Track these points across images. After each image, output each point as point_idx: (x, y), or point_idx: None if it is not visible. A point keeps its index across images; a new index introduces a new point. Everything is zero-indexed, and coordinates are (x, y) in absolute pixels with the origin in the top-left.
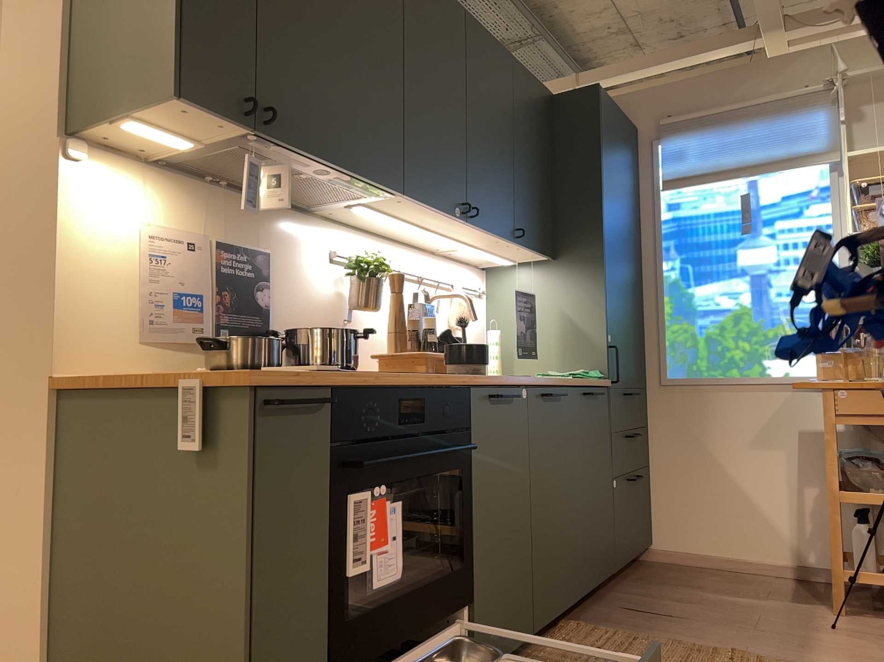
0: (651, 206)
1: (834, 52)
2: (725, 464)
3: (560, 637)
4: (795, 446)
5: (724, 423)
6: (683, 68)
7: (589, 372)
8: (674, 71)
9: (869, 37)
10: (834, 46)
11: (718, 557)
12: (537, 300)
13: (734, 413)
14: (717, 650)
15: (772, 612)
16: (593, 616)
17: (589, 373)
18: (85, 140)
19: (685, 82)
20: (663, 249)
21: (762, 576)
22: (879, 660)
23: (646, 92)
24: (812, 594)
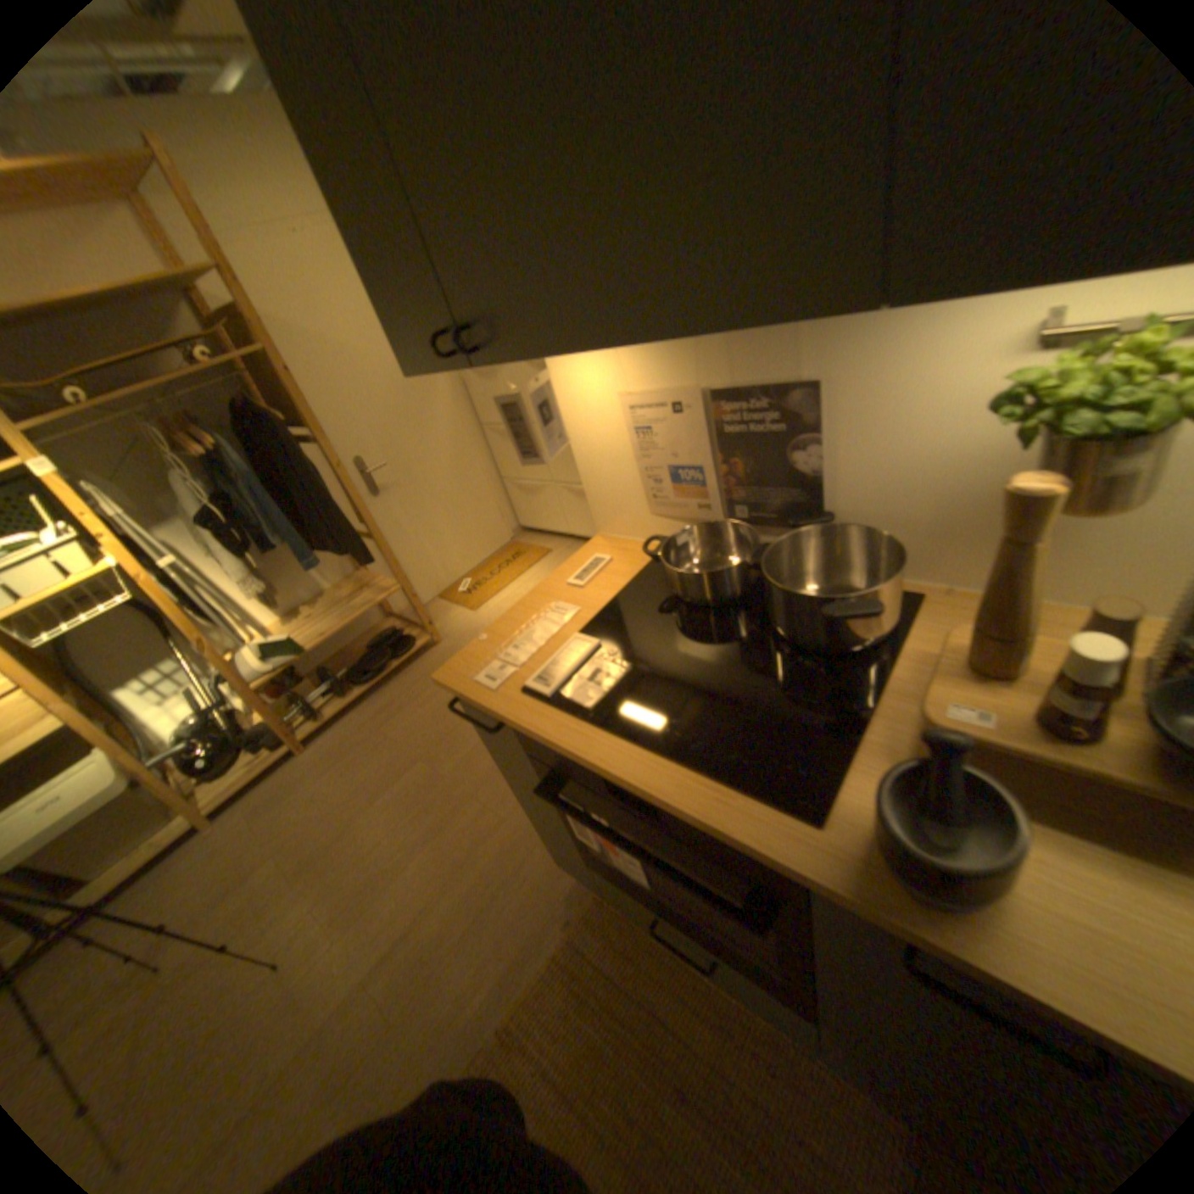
0: None
1: None
2: None
3: None
4: None
5: None
6: None
7: None
8: None
9: None
10: None
11: None
12: None
13: None
14: None
15: None
16: None
17: None
18: None
19: None
20: None
21: None
22: None
23: None
24: None
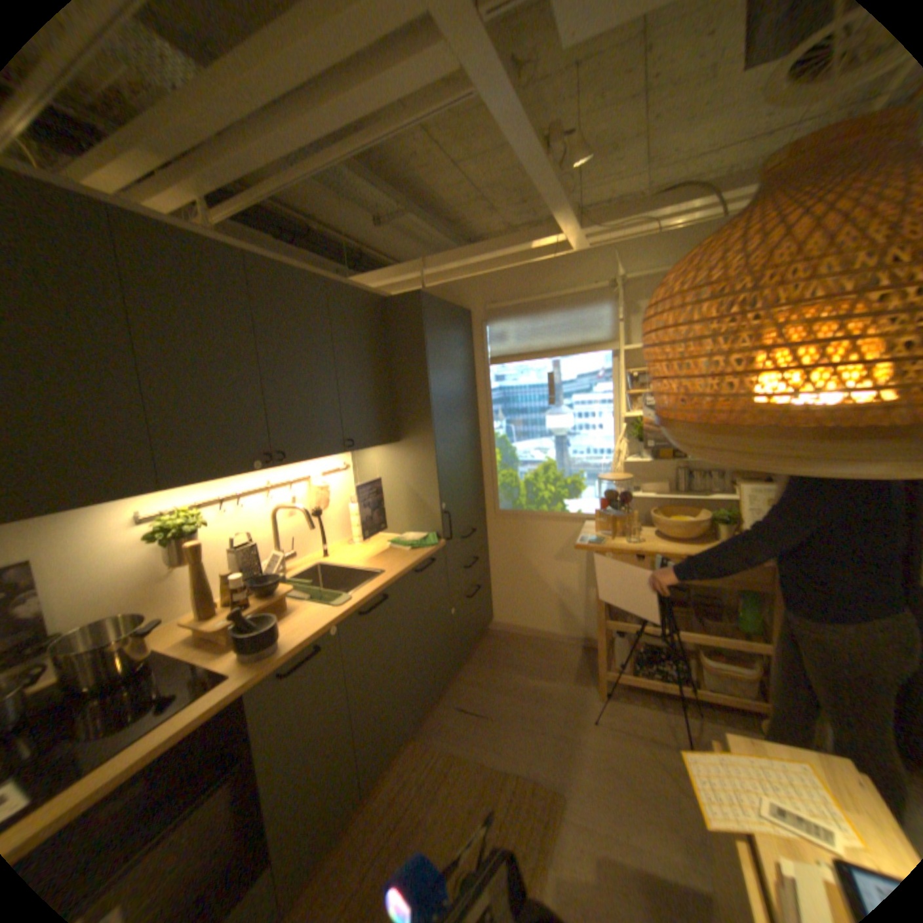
0: (482, 377)
1: (620, 250)
2: (538, 571)
3: (394, 773)
4: (583, 562)
5: (536, 543)
6: (505, 255)
7: (426, 536)
8: (498, 257)
9: (648, 238)
10: (620, 244)
11: (534, 631)
12: (387, 474)
13: (544, 537)
14: (504, 781)
15: (557, 705)
16: (429, 727)
17: (424, 542)
18: None
19: (505, 271)
20: (492, 413)
21: (561, 647)
22: (618, 777)
23: (476, 278)
24: (589, 672)
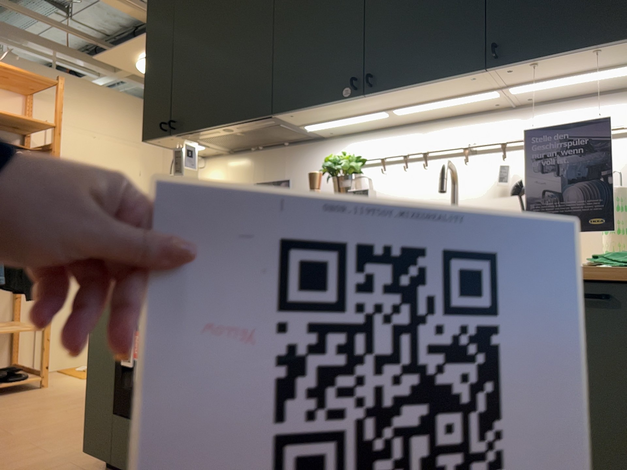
0: None
1: None
2: None
3: None
4: None
5: None
6: None
7: None
8: None
9: None
10: None
11: None
12: None
13: None
14: None
15: None
16: None
17: None
18: (207, 157)
19: None
20: None
21: None
22: None
23: None
24: None
